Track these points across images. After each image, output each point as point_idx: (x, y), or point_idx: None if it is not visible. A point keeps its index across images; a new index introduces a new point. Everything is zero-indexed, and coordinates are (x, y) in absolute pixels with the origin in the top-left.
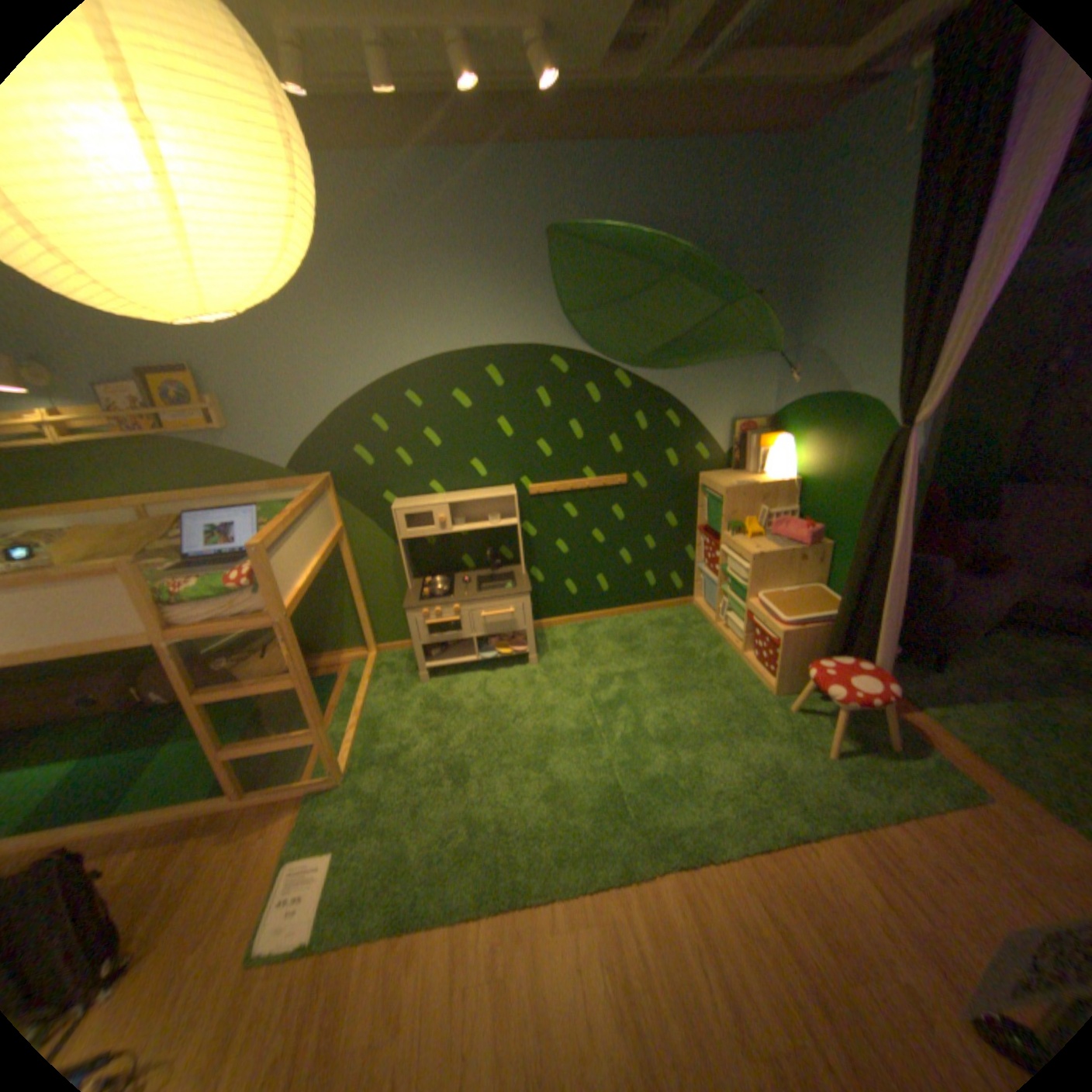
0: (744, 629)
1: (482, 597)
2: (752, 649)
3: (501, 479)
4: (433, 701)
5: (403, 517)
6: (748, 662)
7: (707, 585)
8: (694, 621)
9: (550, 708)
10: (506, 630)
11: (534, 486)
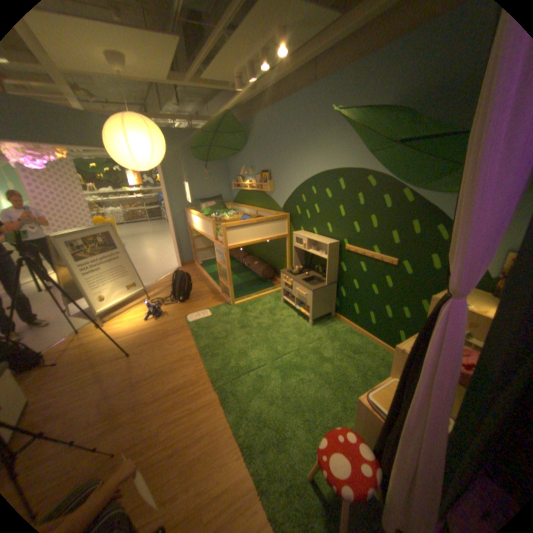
0: None
1: (299, 282)
2: None
3: (336, 236)
4: (274, 309)
5: (294, 237)
6: None
7: None
8: None
9: (286, 339)
10: (303, 302)
11: (348, 245)
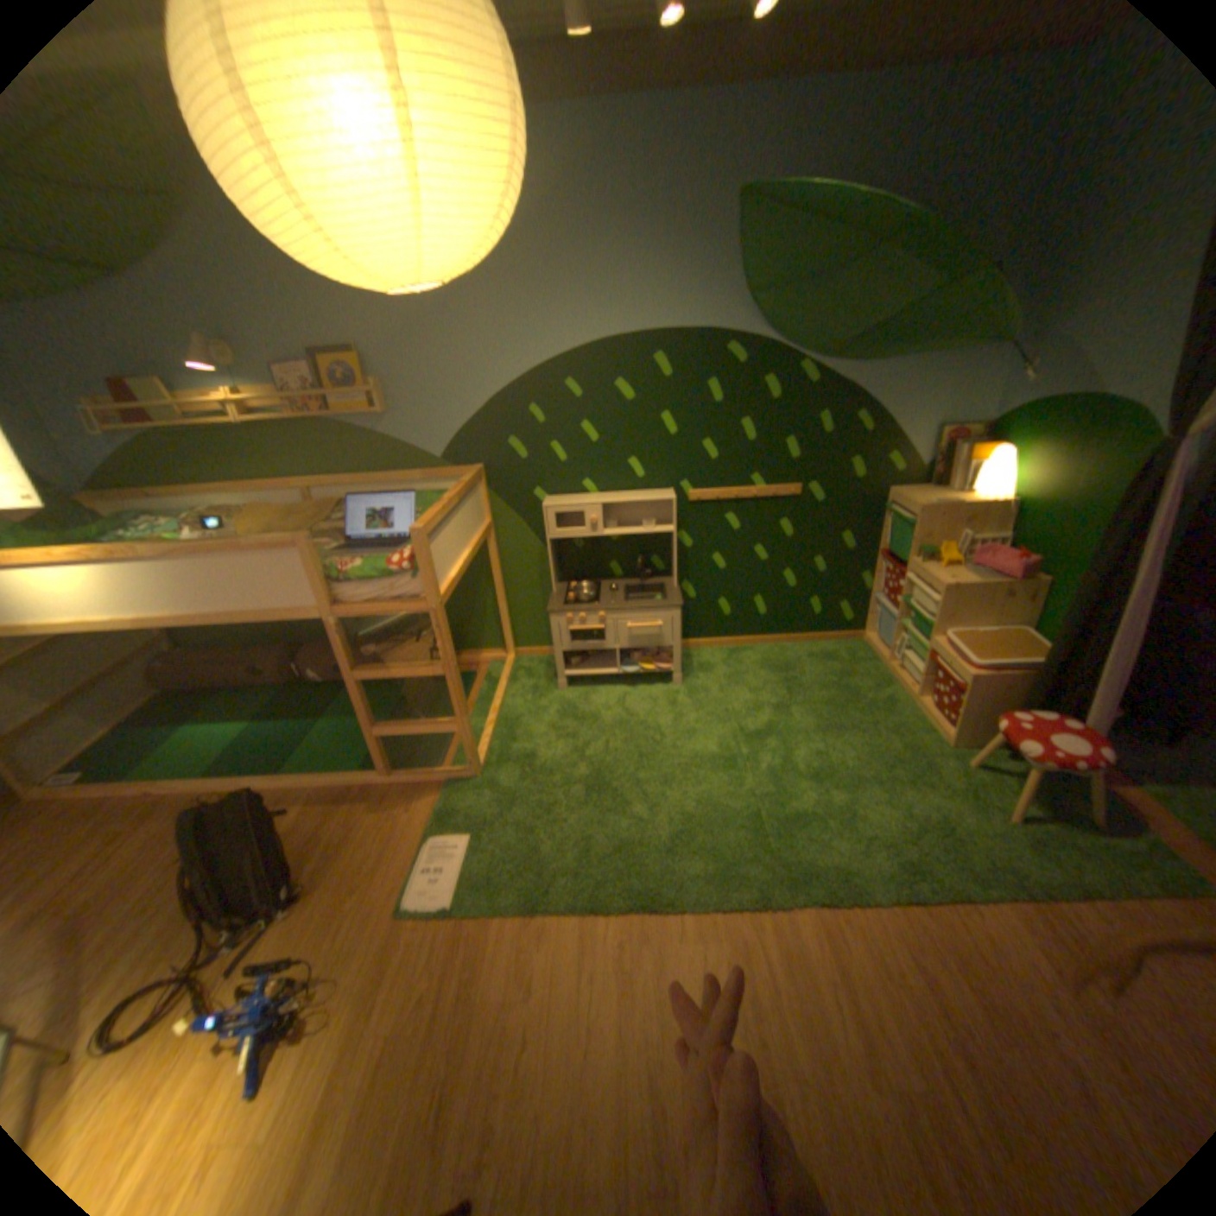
0: (924, 671)
1: (629, 607)
2: (931, 695)
3: (660, 482)
4: (570, 710)
5: (553, 516)
6: (925, 709)
7: (885, 619)
8: (863, 659)
9: (692, 730)
10: (651, 645)
11: (694, 492)
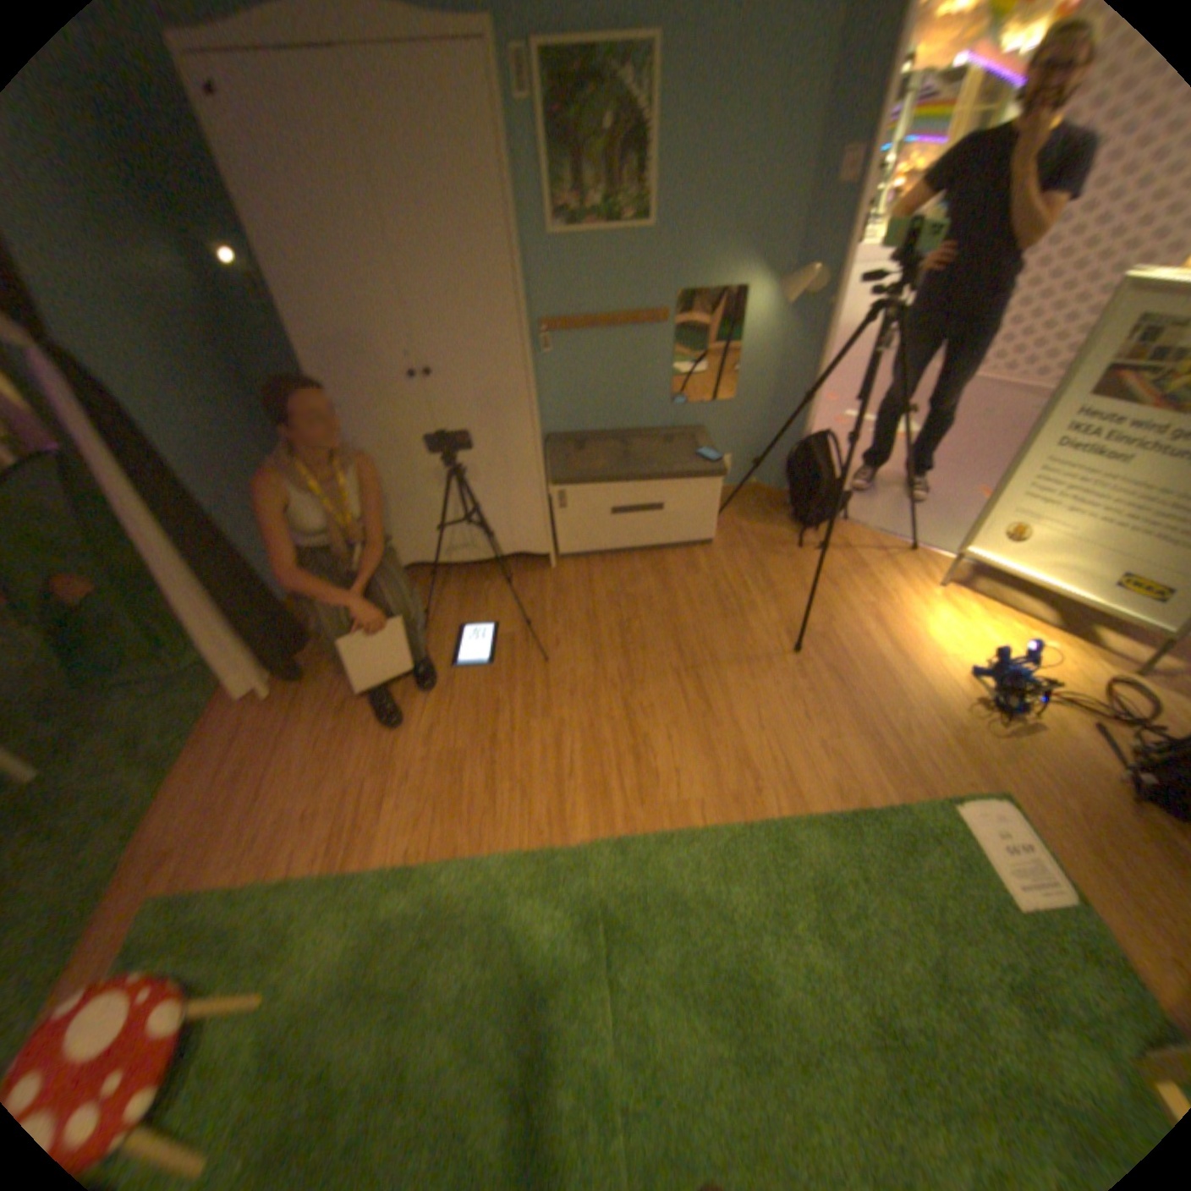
0: None
1: None
2: None
3: None
4: None
5: None
6: None
7: None
8: None
9: None
10: None
11: None
